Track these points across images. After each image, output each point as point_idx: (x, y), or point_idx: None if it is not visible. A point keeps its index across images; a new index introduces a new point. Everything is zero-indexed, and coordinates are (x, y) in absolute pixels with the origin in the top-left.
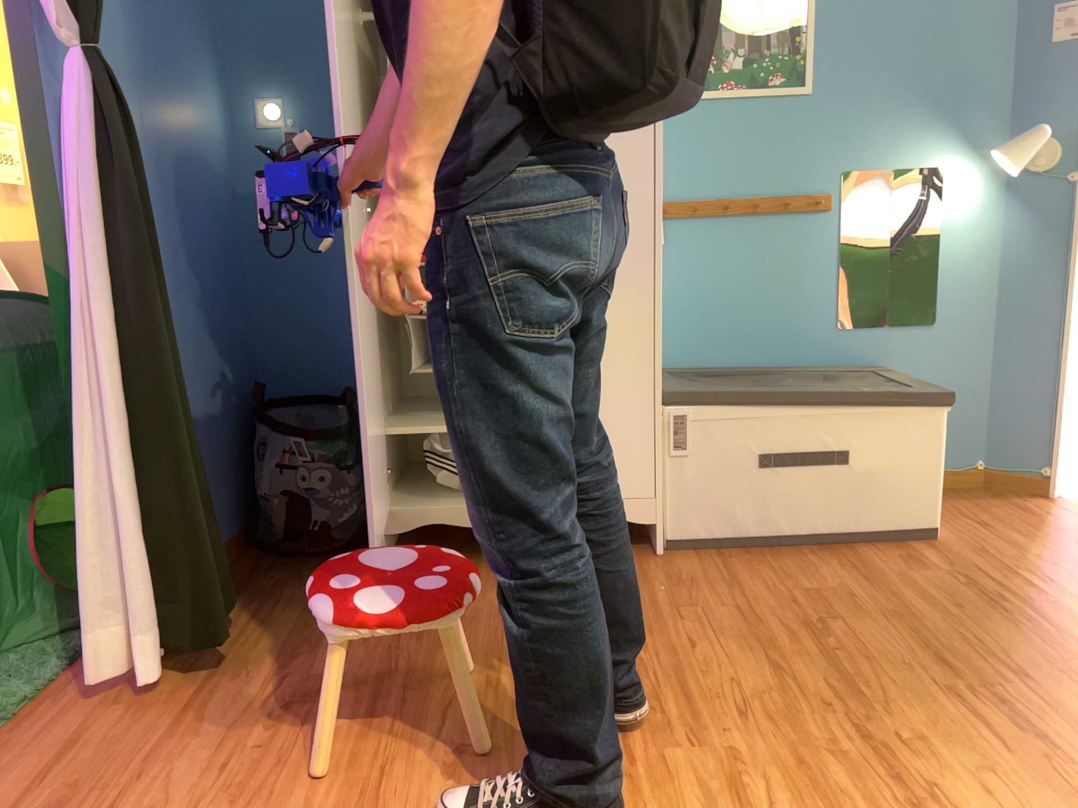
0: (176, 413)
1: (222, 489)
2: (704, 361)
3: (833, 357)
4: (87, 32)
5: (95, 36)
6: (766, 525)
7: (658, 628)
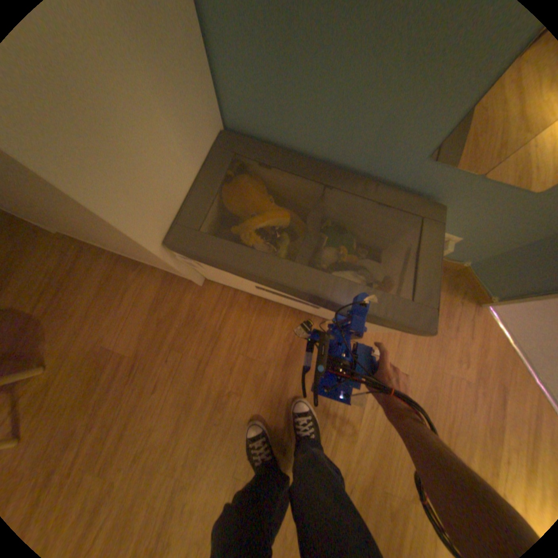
0: None
1: None
2: (287, 138)
3: (411, 178)
4: None
5: None
6: (267, 295)
7: (153, 365)
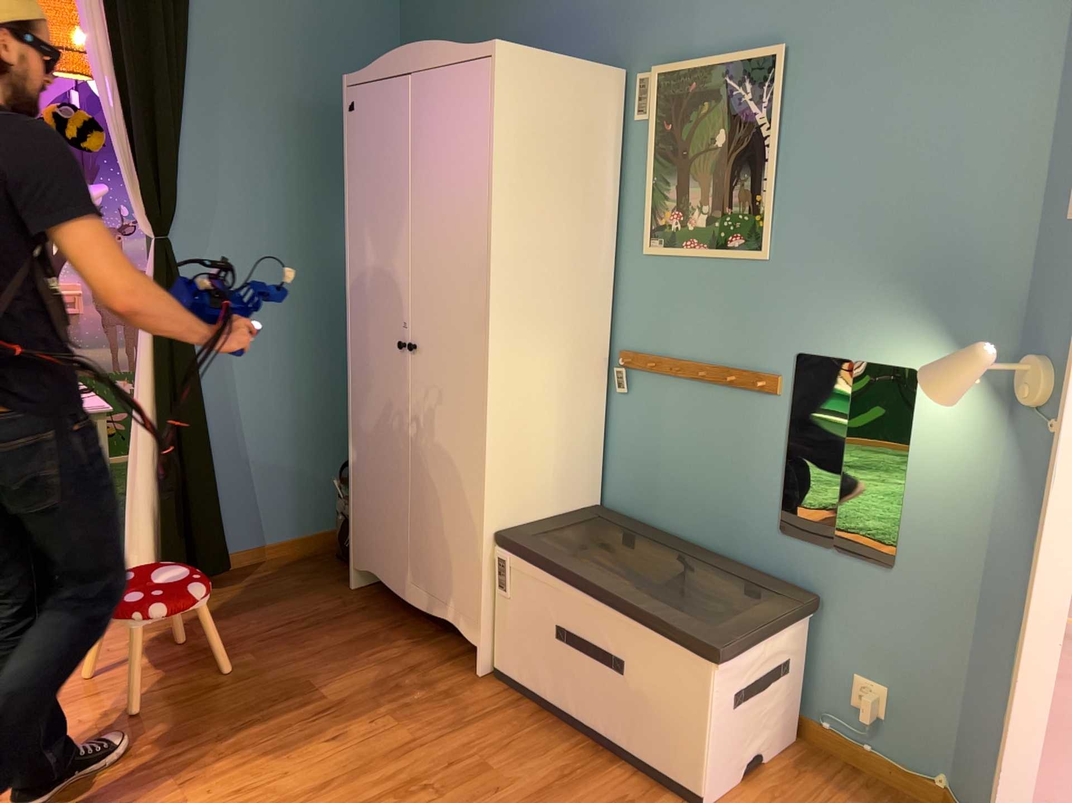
0: (186, 447)
1: (316, 498)
2: (654, 519)
3: (772, 562)
4: (159, 227)
5: (166, 228)
6: (564, 698)
7: (352, 719)
